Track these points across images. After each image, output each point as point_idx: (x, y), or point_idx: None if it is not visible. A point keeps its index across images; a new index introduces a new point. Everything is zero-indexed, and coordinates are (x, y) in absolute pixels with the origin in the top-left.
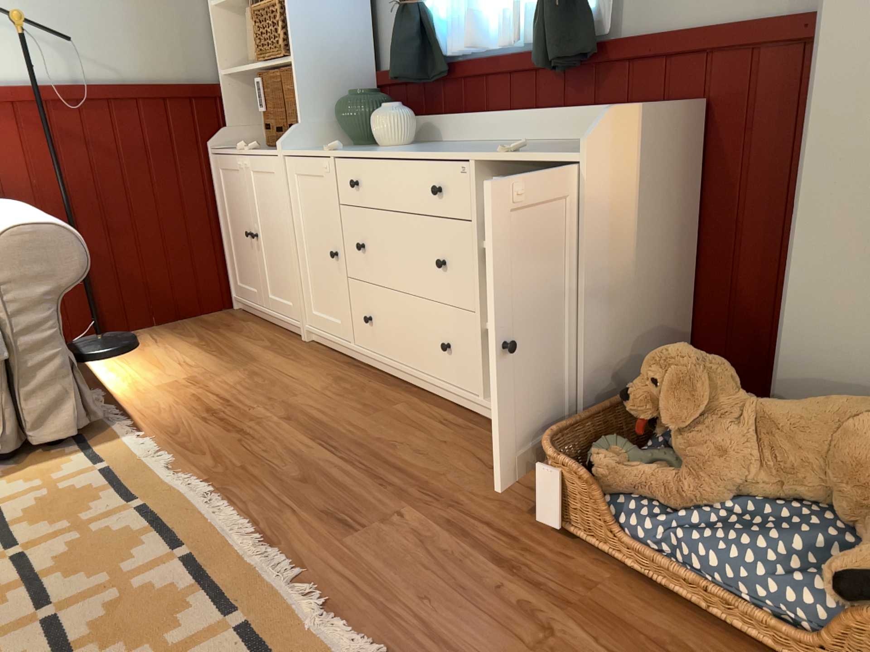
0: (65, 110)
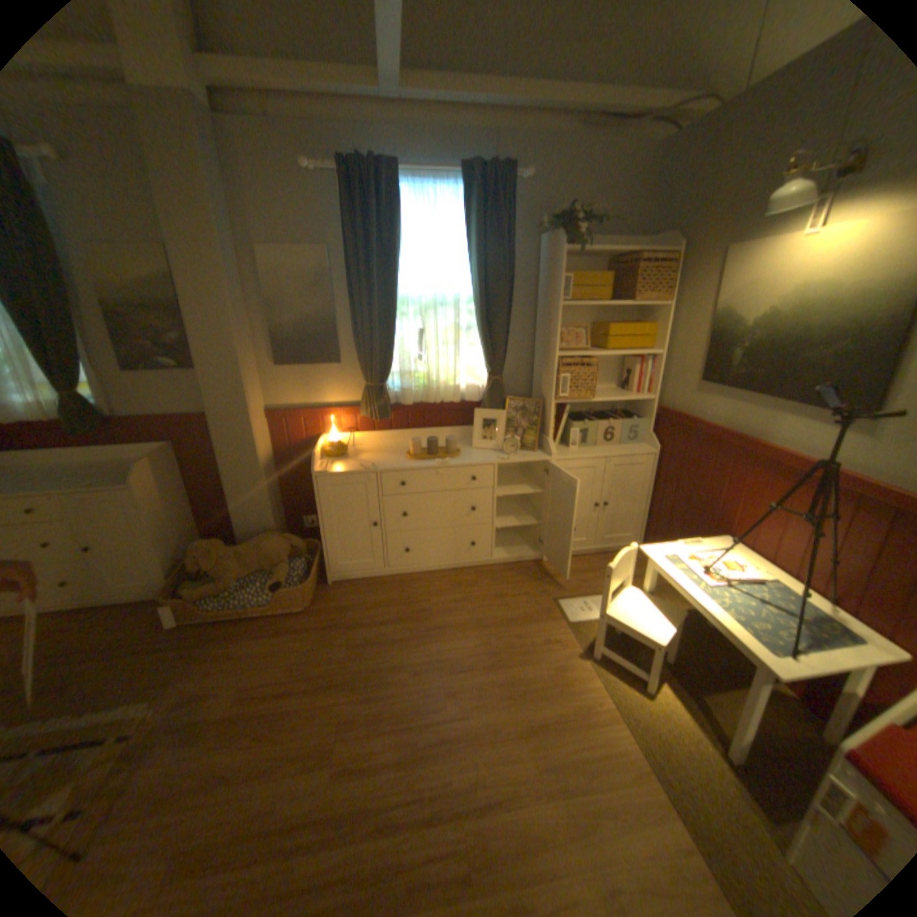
0: None
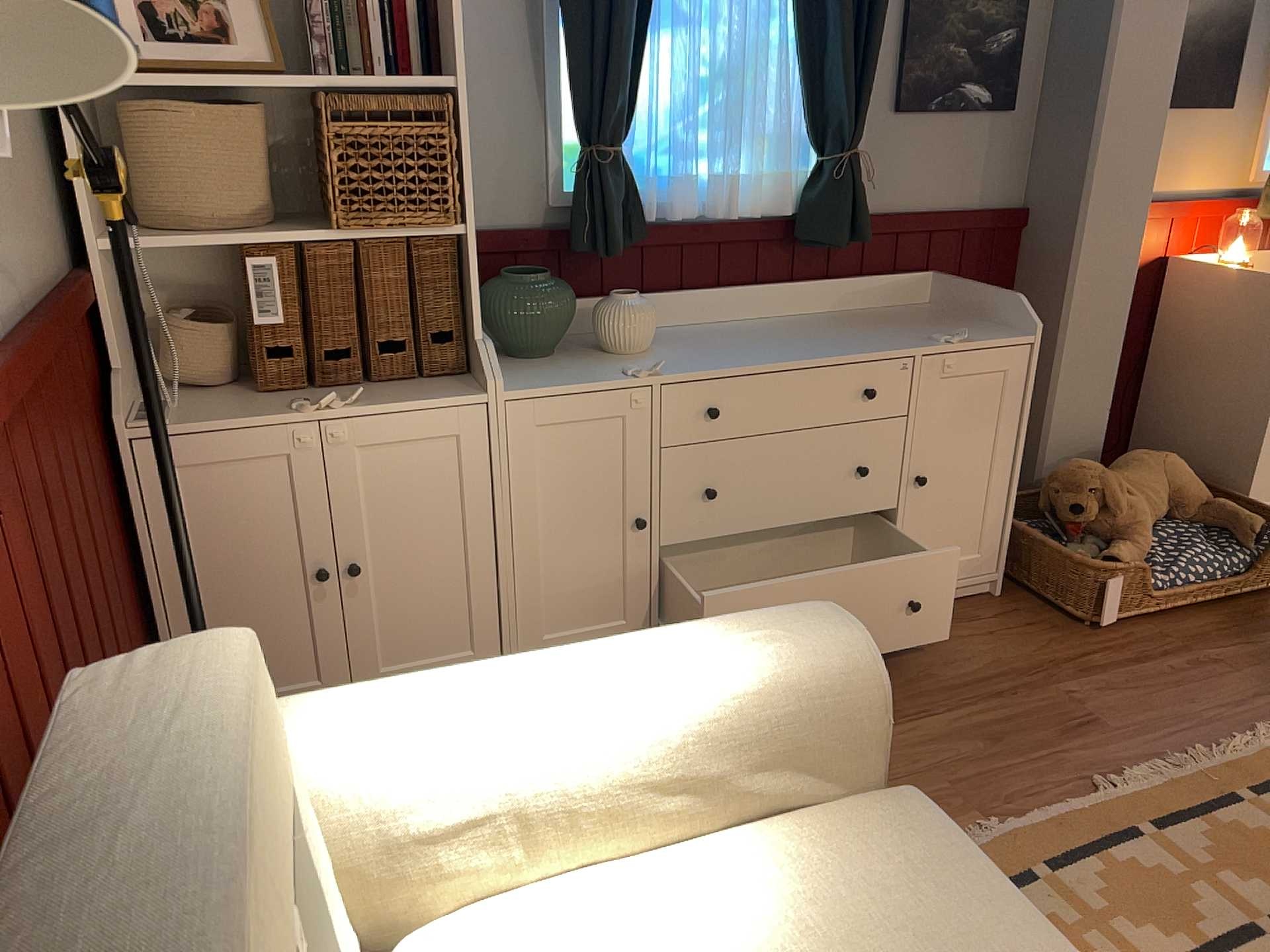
0: (8, 417)
